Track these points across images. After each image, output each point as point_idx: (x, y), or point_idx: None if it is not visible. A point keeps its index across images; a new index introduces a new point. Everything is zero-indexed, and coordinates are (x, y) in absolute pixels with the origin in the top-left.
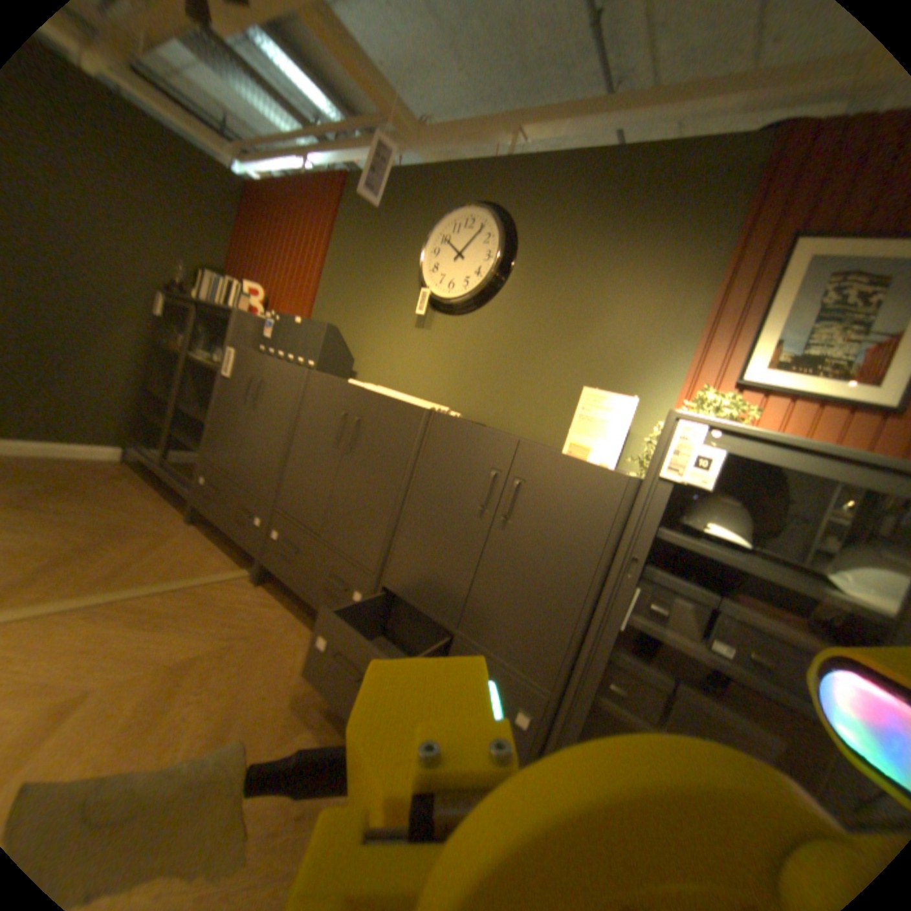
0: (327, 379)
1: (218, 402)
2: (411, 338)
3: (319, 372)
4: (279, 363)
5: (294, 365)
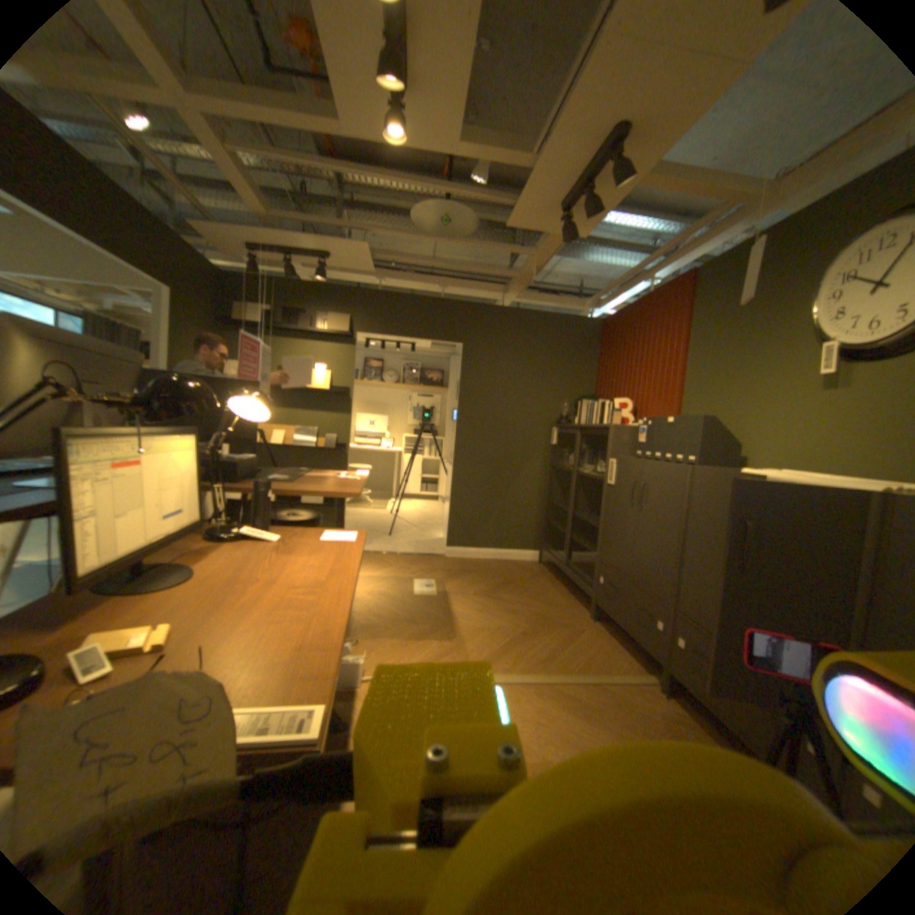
0: (714, 473)
1: (605, 507)
2: (819, 405)
3: (702, 466)
4: (657, 464)
5: (674, 463)
